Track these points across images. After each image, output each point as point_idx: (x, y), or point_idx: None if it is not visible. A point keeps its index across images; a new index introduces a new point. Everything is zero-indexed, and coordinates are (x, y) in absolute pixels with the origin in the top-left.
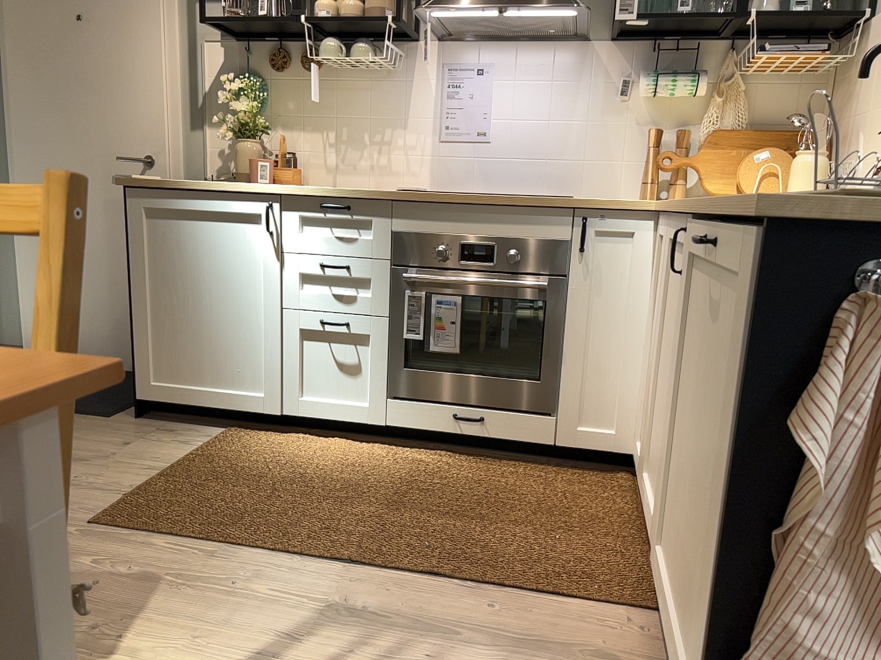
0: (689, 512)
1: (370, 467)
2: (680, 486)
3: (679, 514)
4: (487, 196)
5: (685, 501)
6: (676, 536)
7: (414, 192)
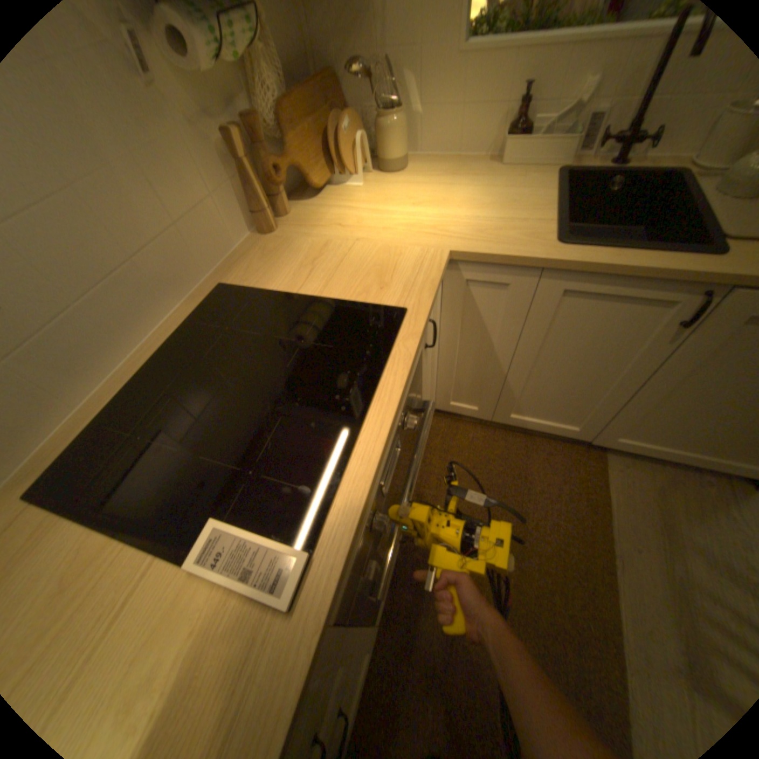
0: (702, 426)
1: (432, 648)
2: (660, 418)
3: (660, 426)
4: (390, 416)
5: (684, 422)
6: (652, 433)
7: (328, 561)
